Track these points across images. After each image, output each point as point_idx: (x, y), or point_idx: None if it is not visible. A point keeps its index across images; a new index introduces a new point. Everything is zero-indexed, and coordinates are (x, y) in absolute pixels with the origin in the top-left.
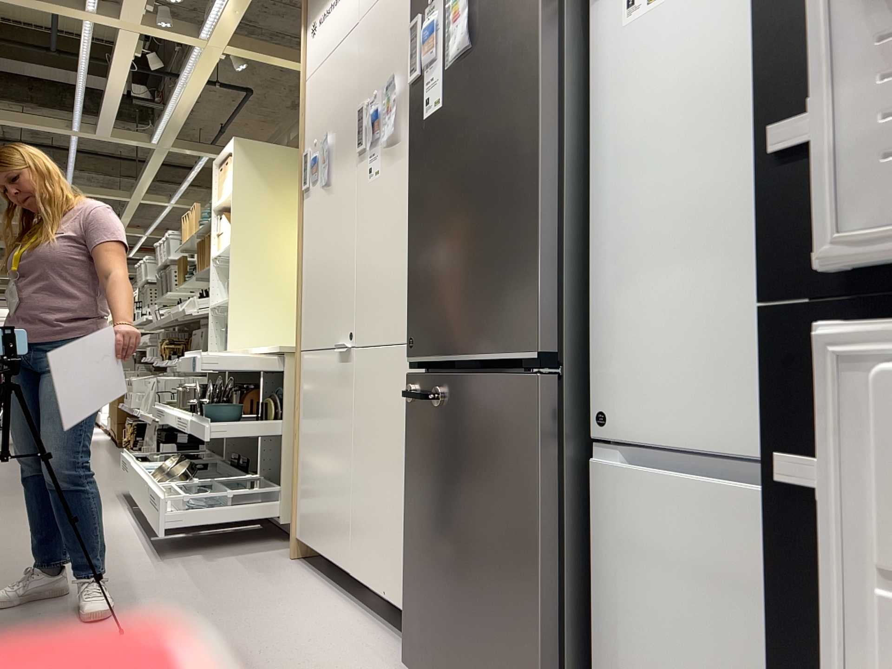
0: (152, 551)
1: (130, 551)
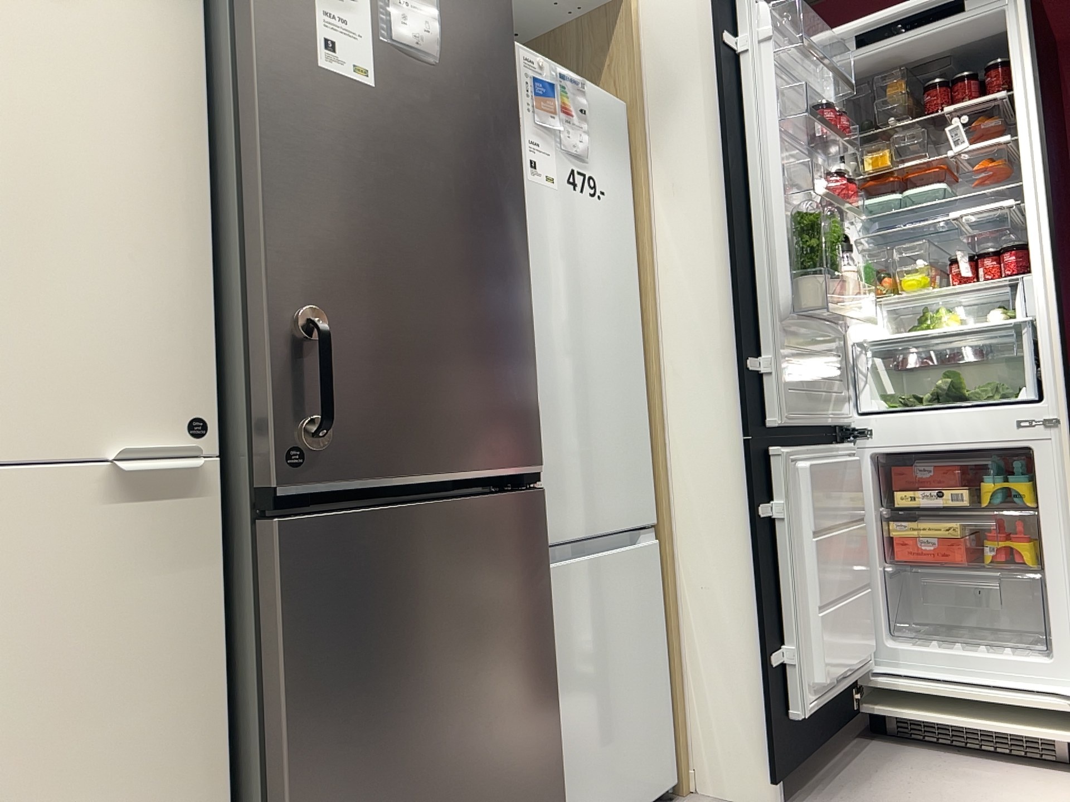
0: None
1: None
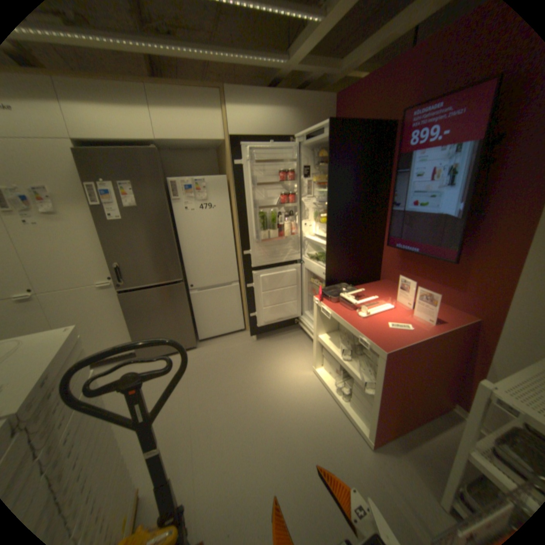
0: None
1: None
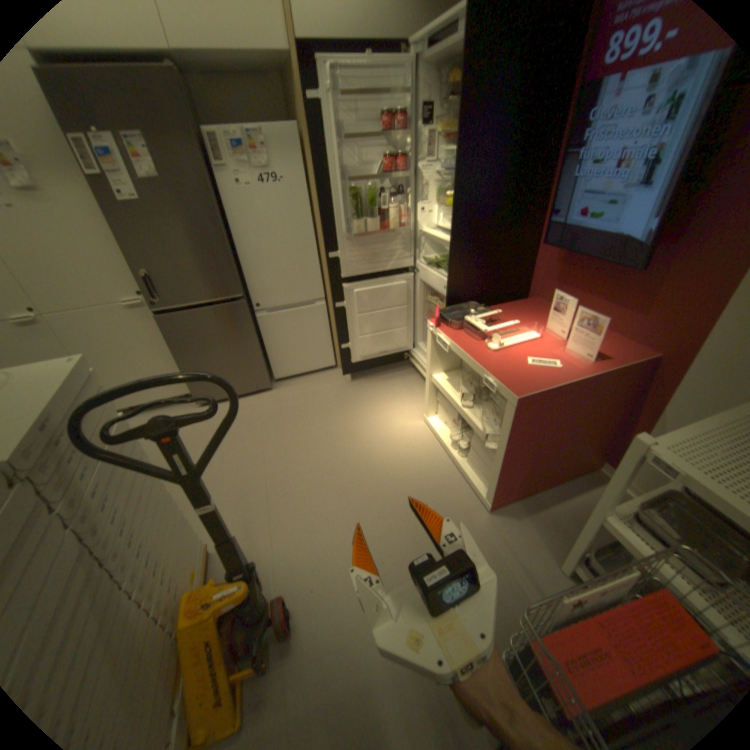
0: None
1: None
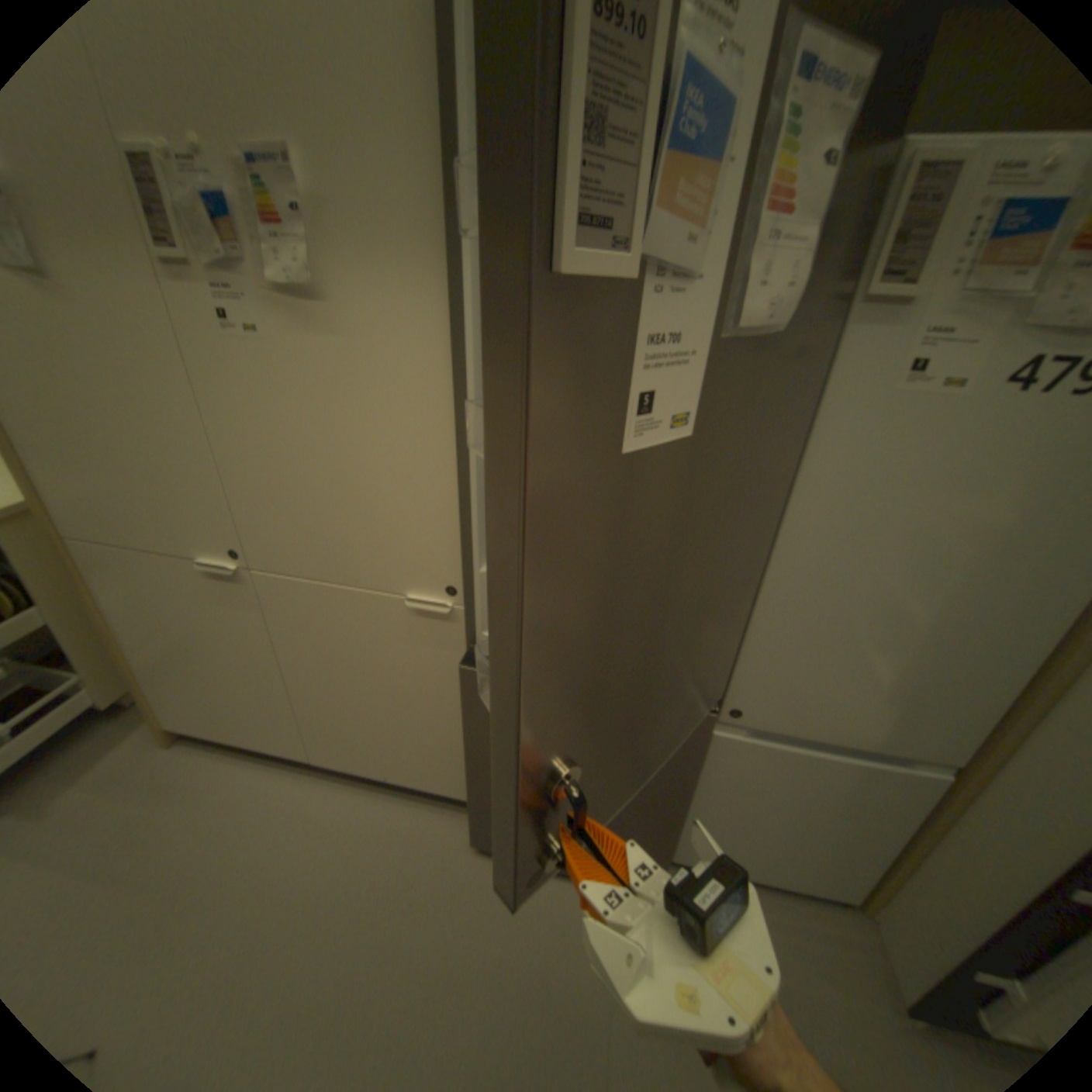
0: None
1: None
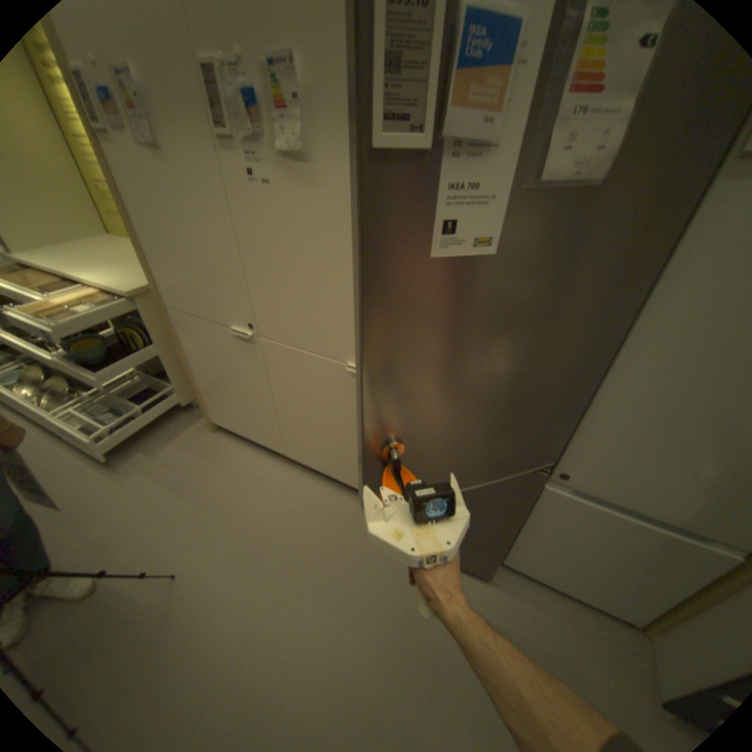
0: (94, 463)
1: (71, 470)
